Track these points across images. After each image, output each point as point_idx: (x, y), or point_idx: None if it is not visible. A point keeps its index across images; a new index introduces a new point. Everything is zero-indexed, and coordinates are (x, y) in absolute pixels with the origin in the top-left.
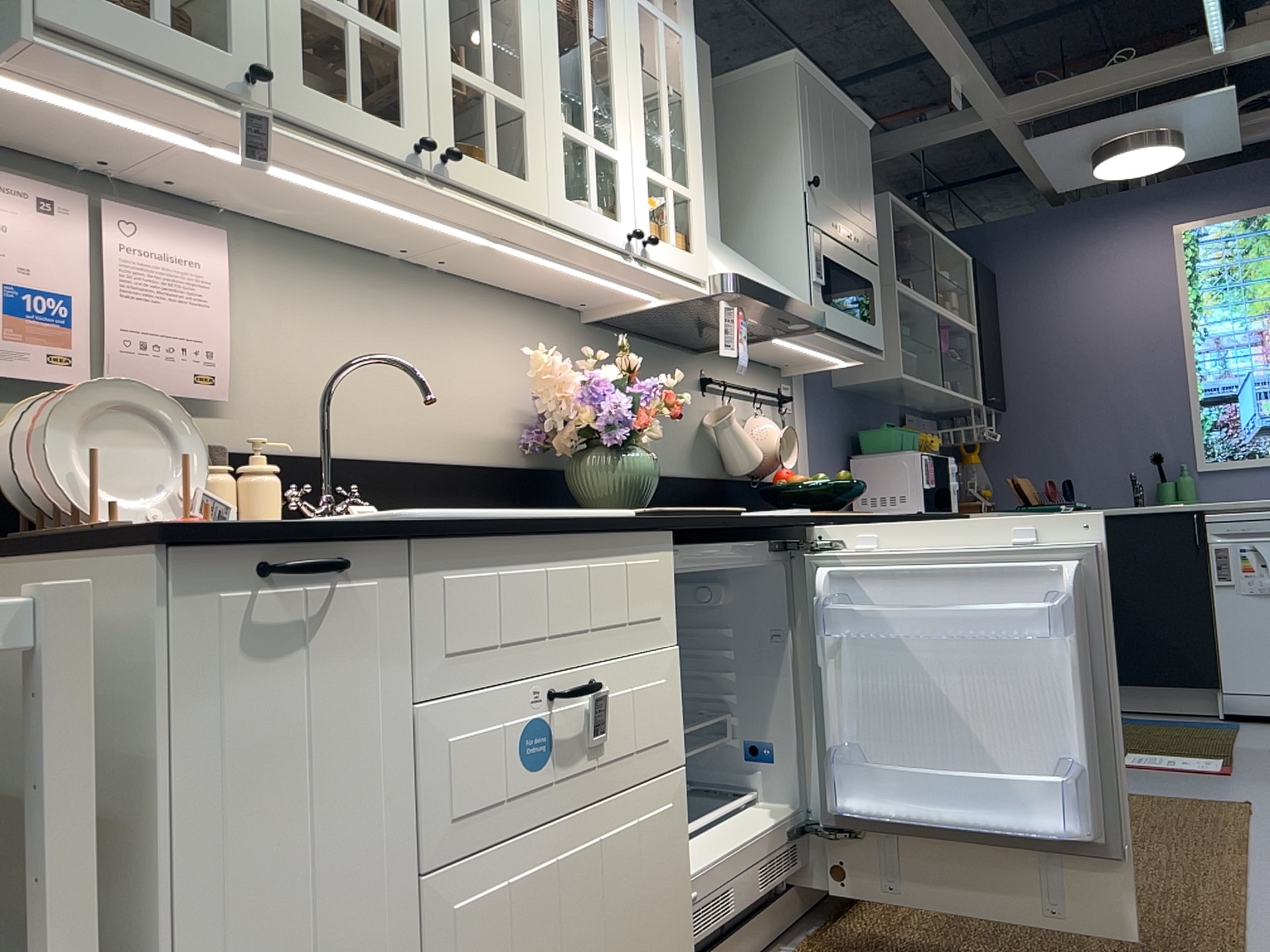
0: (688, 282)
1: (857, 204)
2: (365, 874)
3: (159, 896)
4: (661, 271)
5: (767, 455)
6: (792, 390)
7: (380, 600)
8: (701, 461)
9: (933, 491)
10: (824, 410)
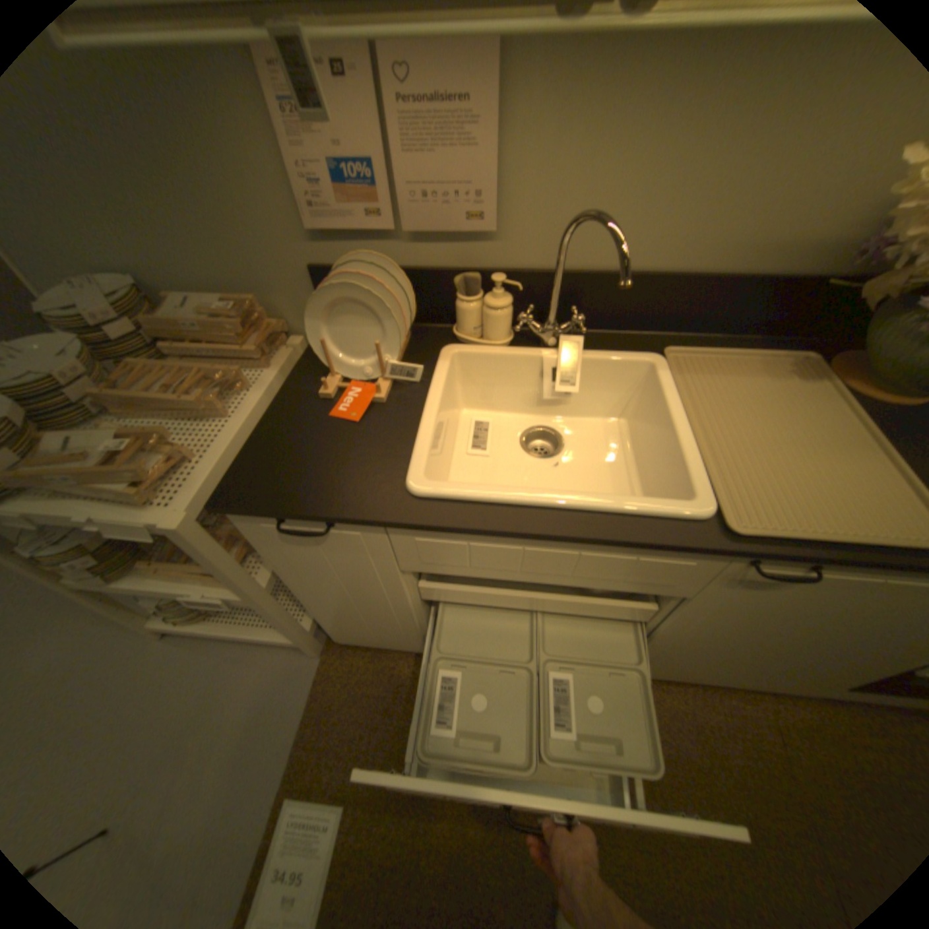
0: None
1: None
2: (382, 601)
3: (288, 582)
4: None
5: None
6: None
7: (371, 541)
8: None
9: None
10: None
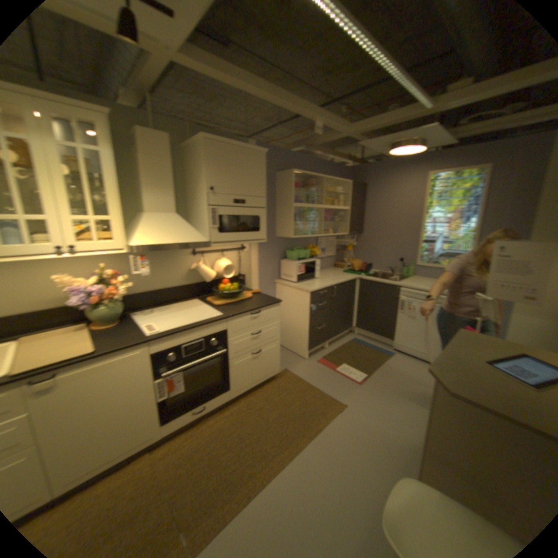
0: (107, 252)
1: (248, 187)
2: None
3: None
4: (86, 253)
5: (220, 273)
6: (247, 243)
7: None
8: (189, 279)
9: (300, 275)
10: (266, 246)
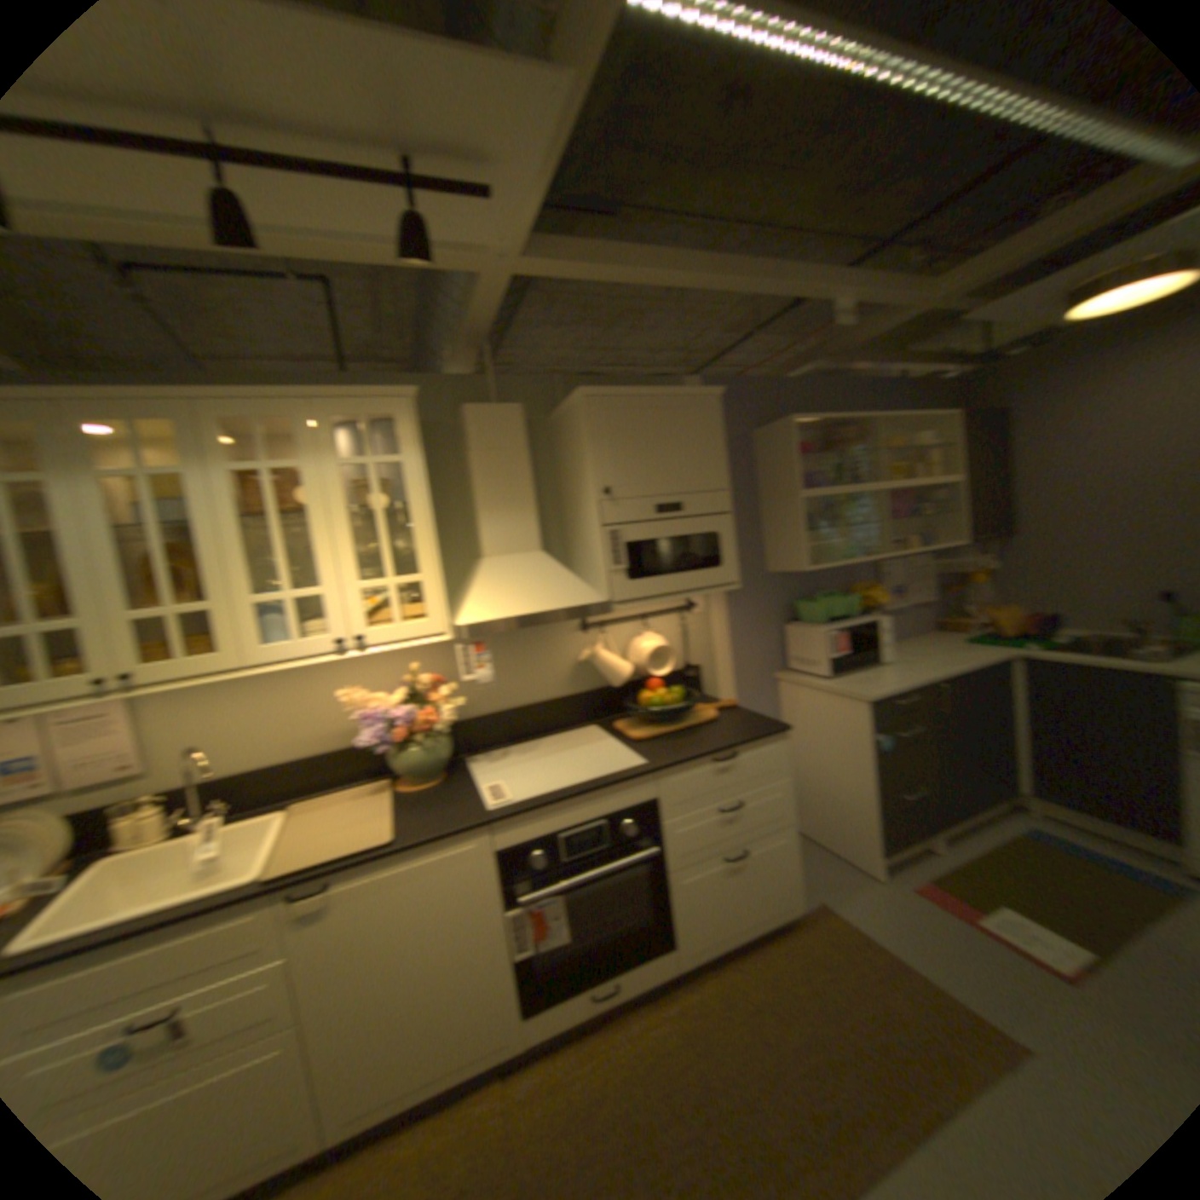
0: (426, 641)
1: (693, 474)
2: None
3: None
4: (393, 646)
5: (648, 665)
6: (705, 595)
7: None
8: (583, 681)
9: (845, 659)
10: (751, 596)
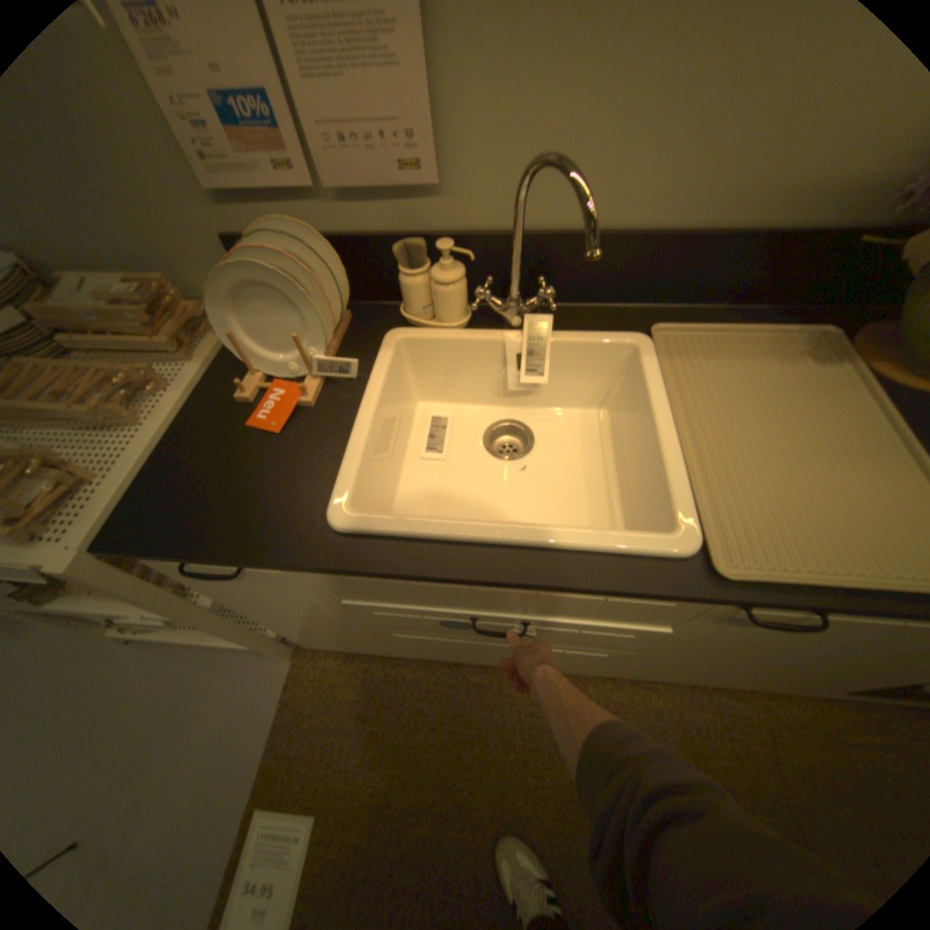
0: None
1: None
2: (334, 623)
3: (227, 606)
4: None
5: None
6: None
7: (295, 578)
8: None
9: None
10: None
